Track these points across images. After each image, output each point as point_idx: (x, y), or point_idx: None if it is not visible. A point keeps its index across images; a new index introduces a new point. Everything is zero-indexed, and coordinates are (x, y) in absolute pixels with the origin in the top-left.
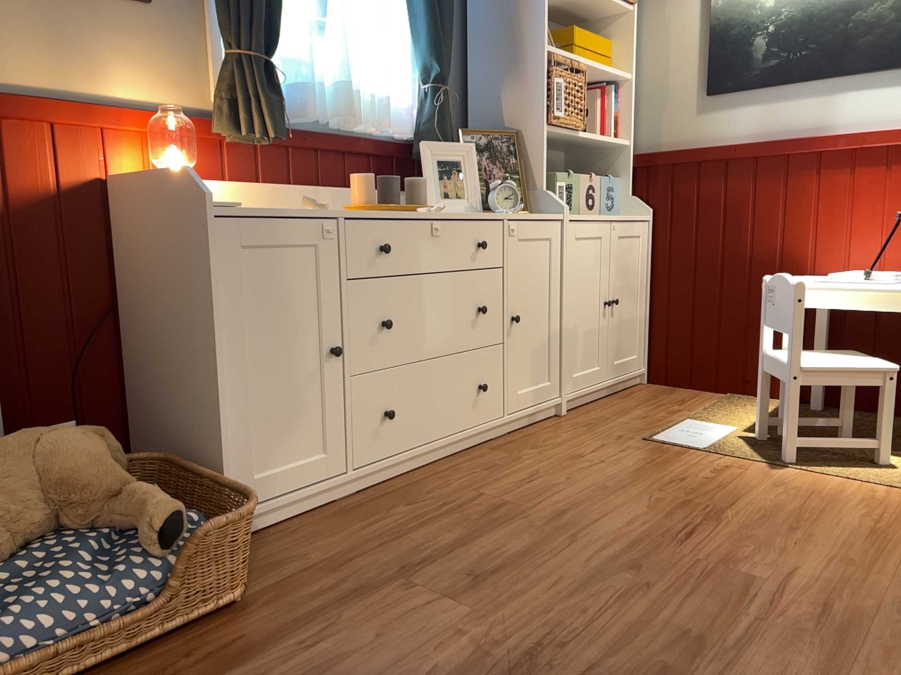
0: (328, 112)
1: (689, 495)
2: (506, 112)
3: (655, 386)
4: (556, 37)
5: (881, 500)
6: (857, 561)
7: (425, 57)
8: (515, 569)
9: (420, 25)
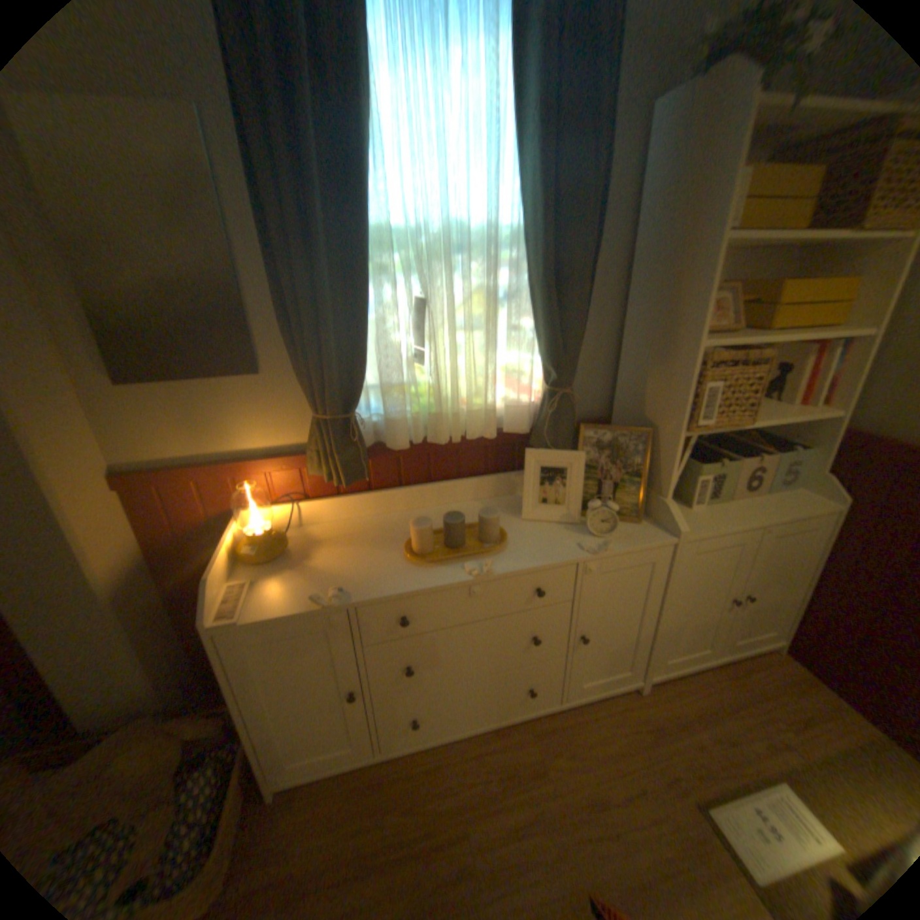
0: (430, 430)
1: None
2: (649, 401)
3: (792, 670)
4: (760, 288)
5: None
6: None
7: (545, 360)
8: None
9: (541, 328)
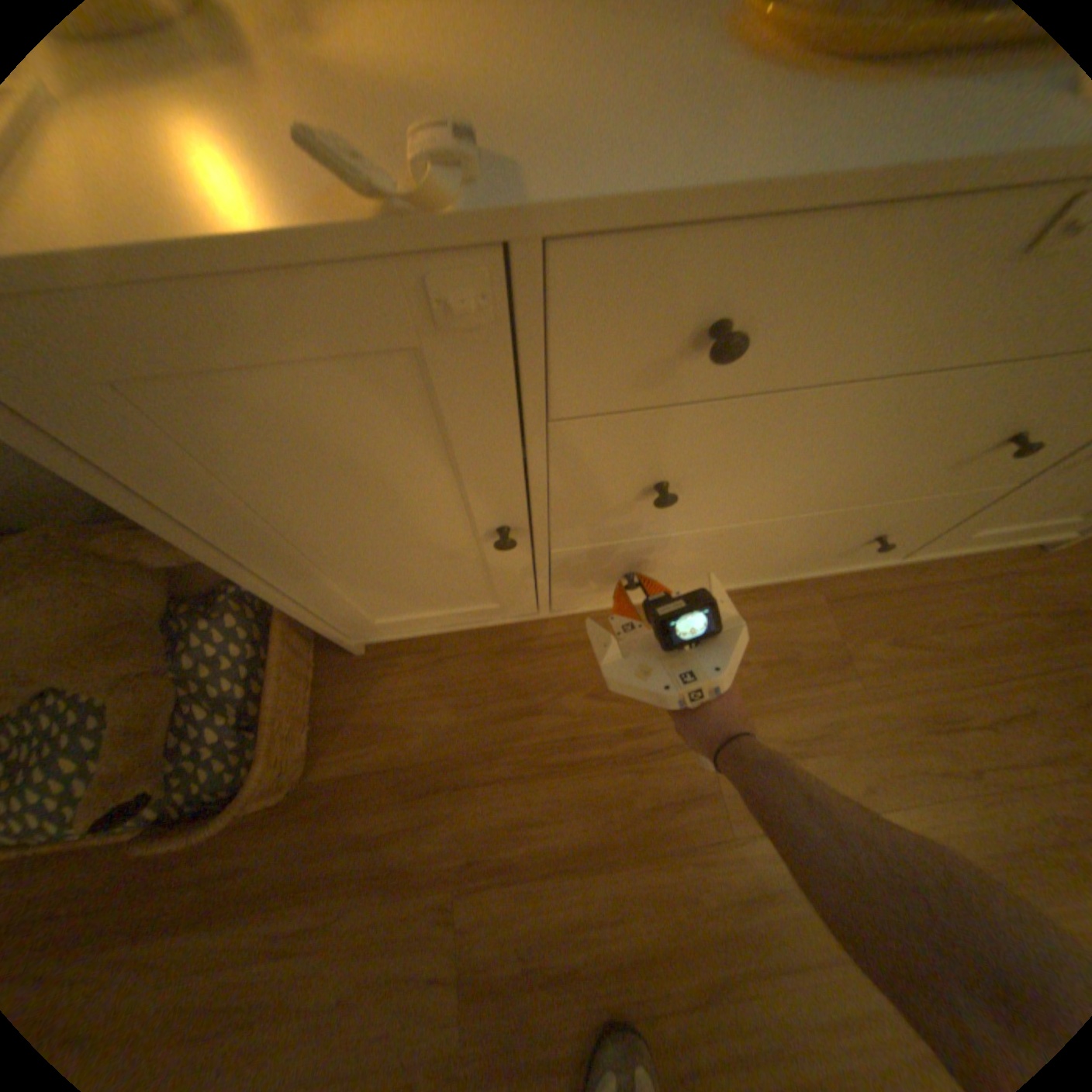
0: None
1: None
2: None
3: None
4: None
5: None
6: None
7: None
8: (587, 996)
9: None
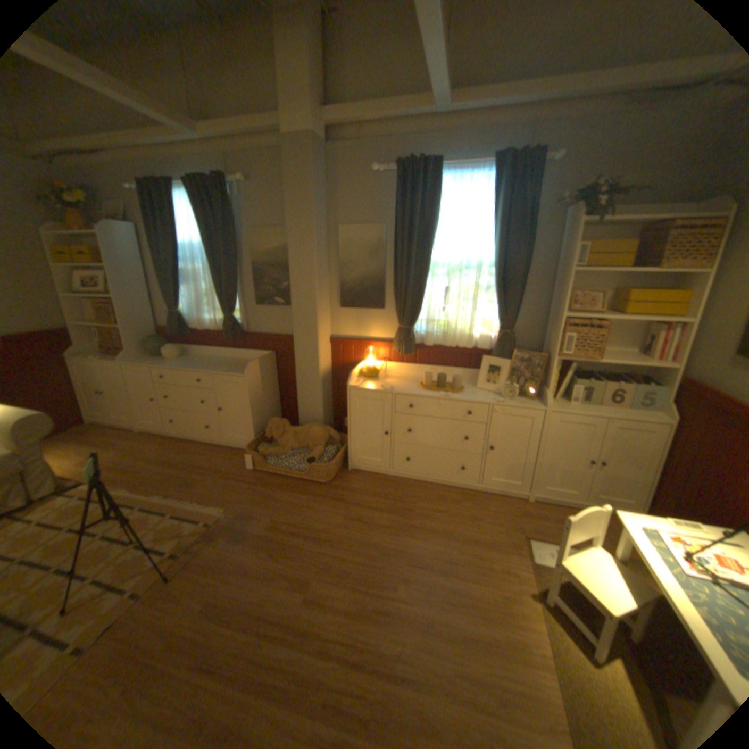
0: (442, 341)
1: (464, 565)
2: (550, 342)
3: None
4: (624, 292)
5: (525, 652)
6: (434, 630)
7: (497, 317)
8: (368, 527)
9: (496, 302)
